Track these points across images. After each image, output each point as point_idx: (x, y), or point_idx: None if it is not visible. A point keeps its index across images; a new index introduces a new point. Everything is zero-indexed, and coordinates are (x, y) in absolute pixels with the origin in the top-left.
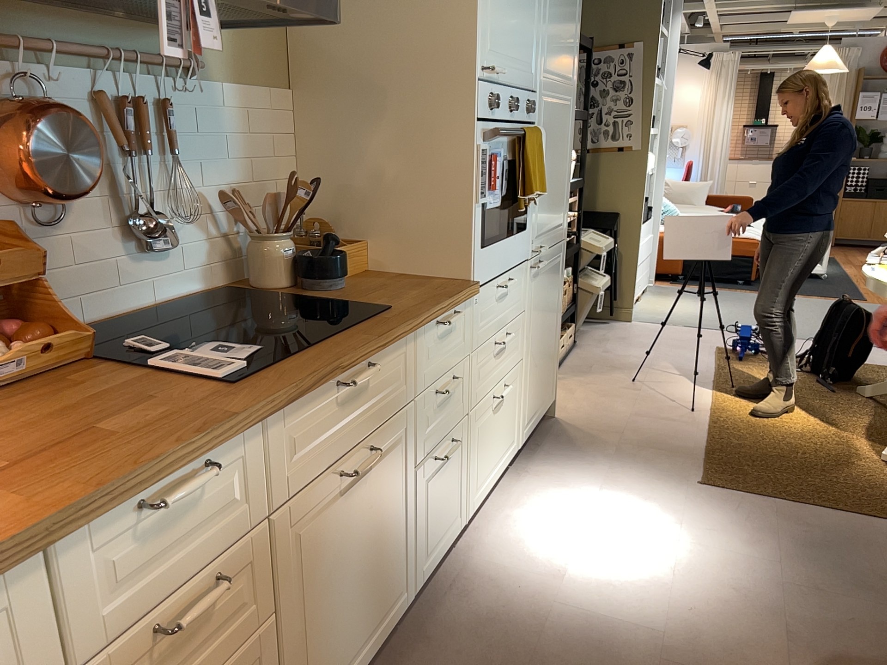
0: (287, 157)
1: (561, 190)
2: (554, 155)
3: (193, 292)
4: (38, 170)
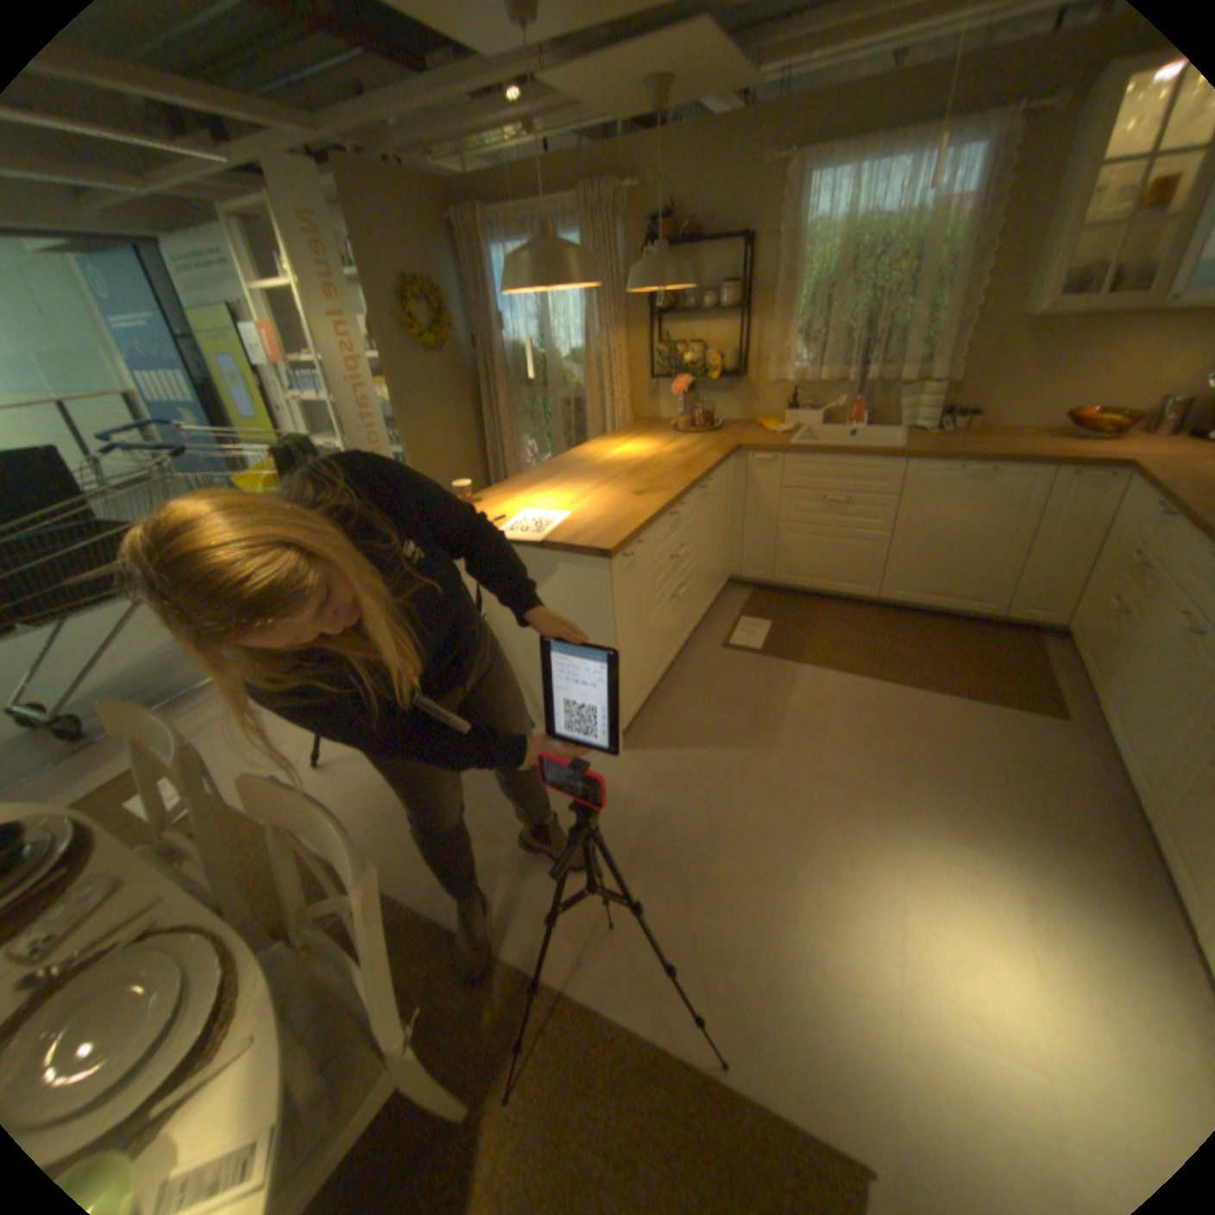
0: None
1: None
2: None
3: None
4: None
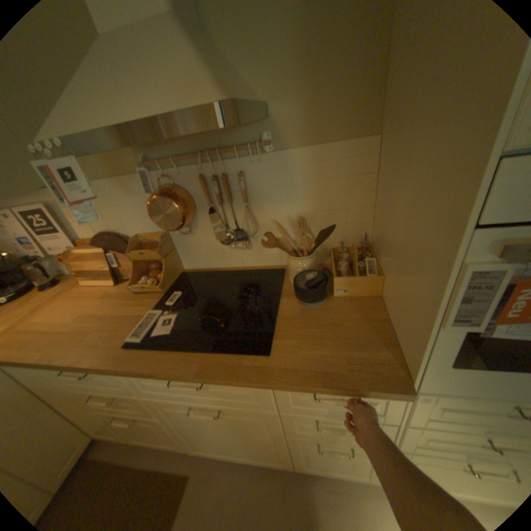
0: (363, 191)
1: None
2: None
3: (267, 265)
4: (154, 220)
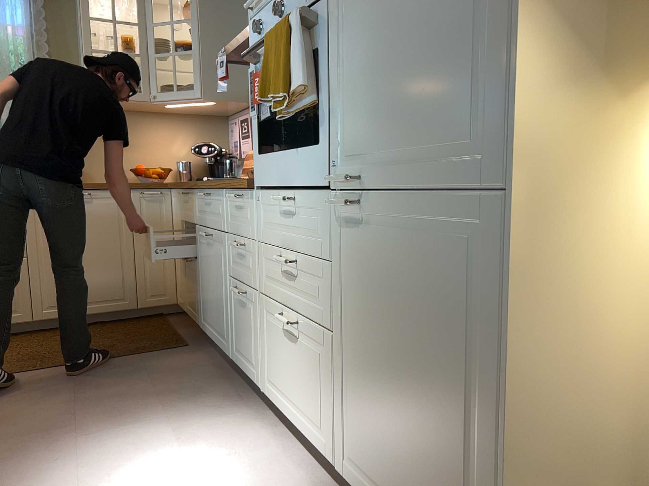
0: None
1: (446, 63)
2: (396, 2)
3: None
4: None
